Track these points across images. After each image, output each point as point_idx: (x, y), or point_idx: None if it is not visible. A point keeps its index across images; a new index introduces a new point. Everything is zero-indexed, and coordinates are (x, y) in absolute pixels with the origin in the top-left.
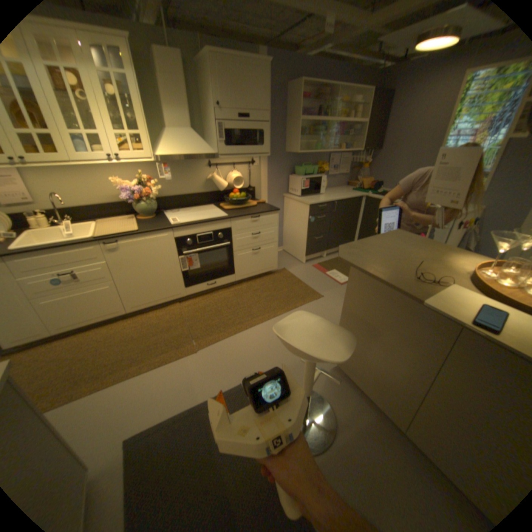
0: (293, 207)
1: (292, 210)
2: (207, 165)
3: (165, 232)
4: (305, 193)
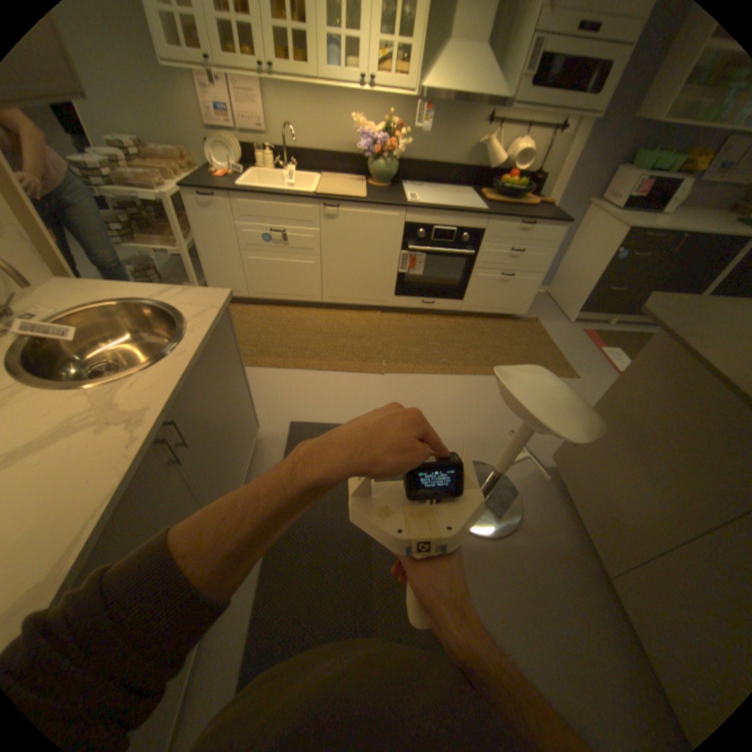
0: (599, 226)
1: (594, 230)
2: (488, 119)
3: (396, 210)
4: (634, 205)
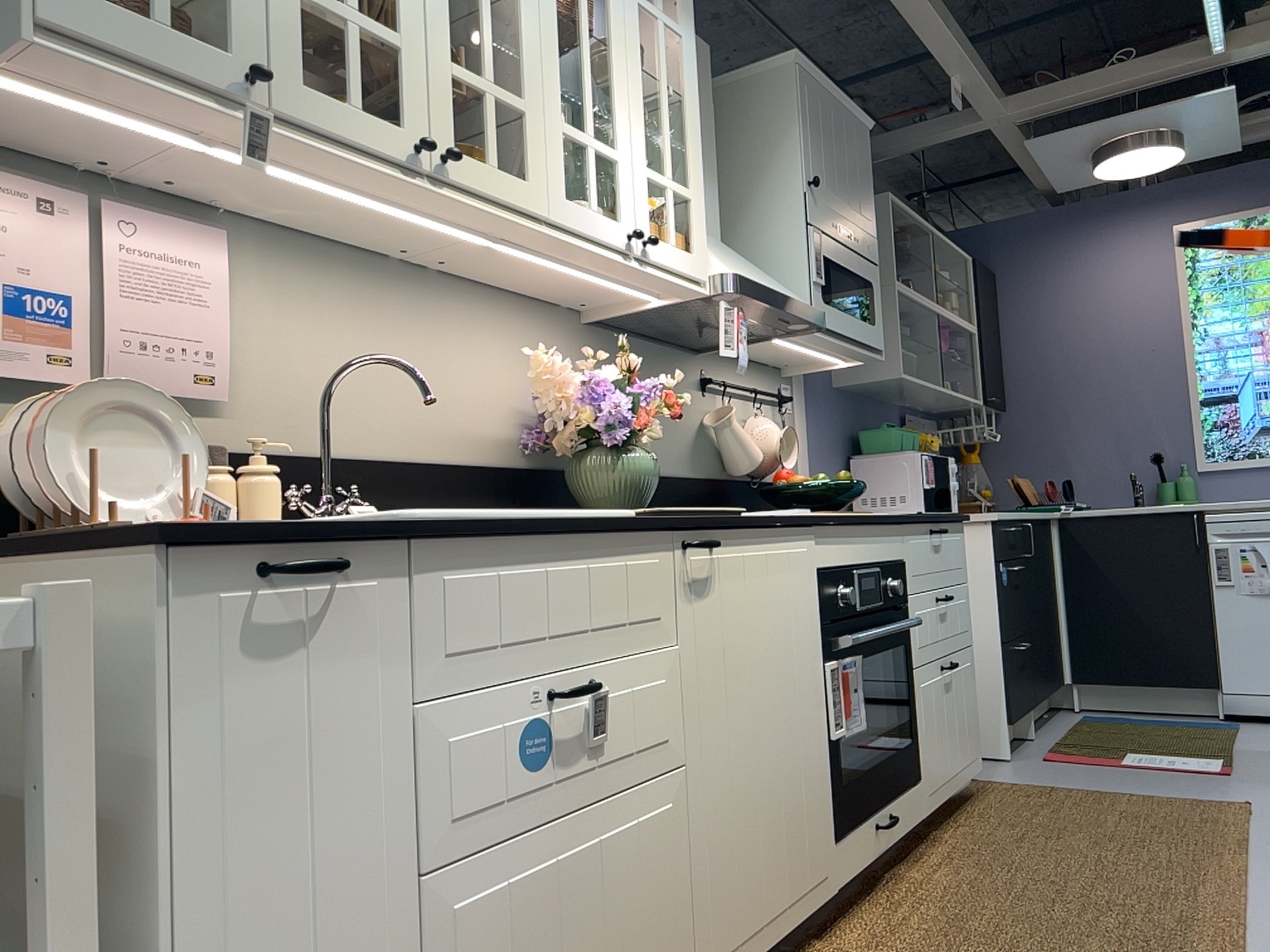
0: None
1: None
2: (702, 384)
3: (804, 536)
4: (933, 505)
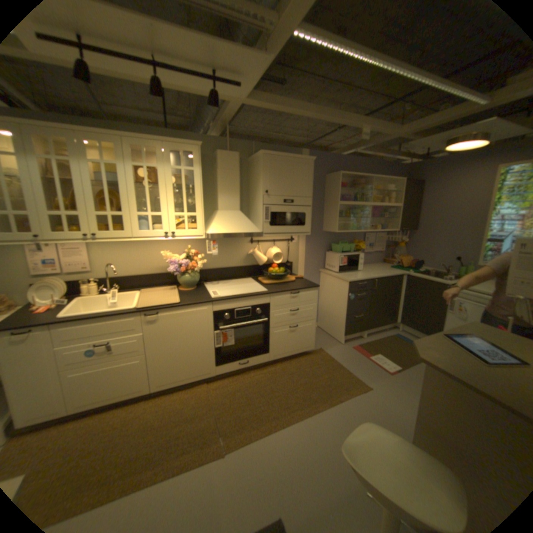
0: (330, 283)
1: (328, 286)
2: (249, 242)
3: (204, 305)
4: (343, 270)
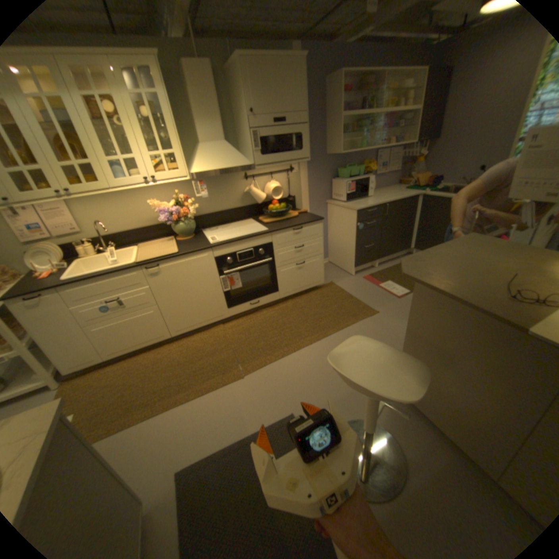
0: (339, 215)
1: (337, 218)
2: (244, 178)
3: (205, 252)
4: (351, 198)
